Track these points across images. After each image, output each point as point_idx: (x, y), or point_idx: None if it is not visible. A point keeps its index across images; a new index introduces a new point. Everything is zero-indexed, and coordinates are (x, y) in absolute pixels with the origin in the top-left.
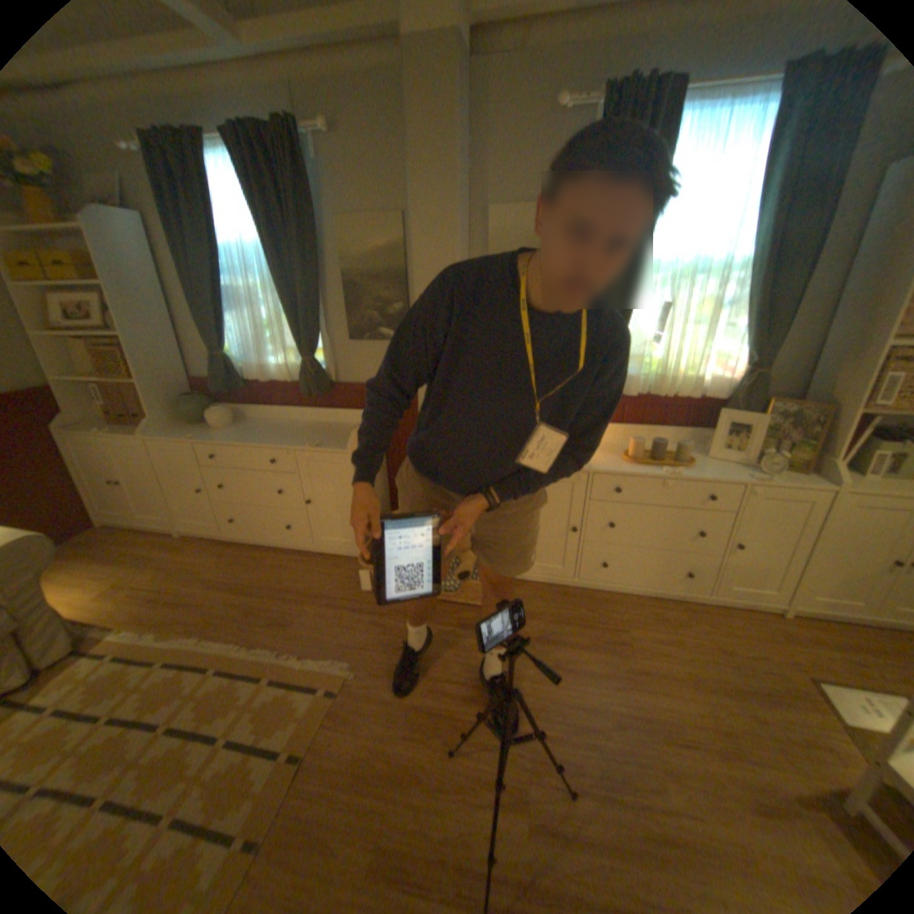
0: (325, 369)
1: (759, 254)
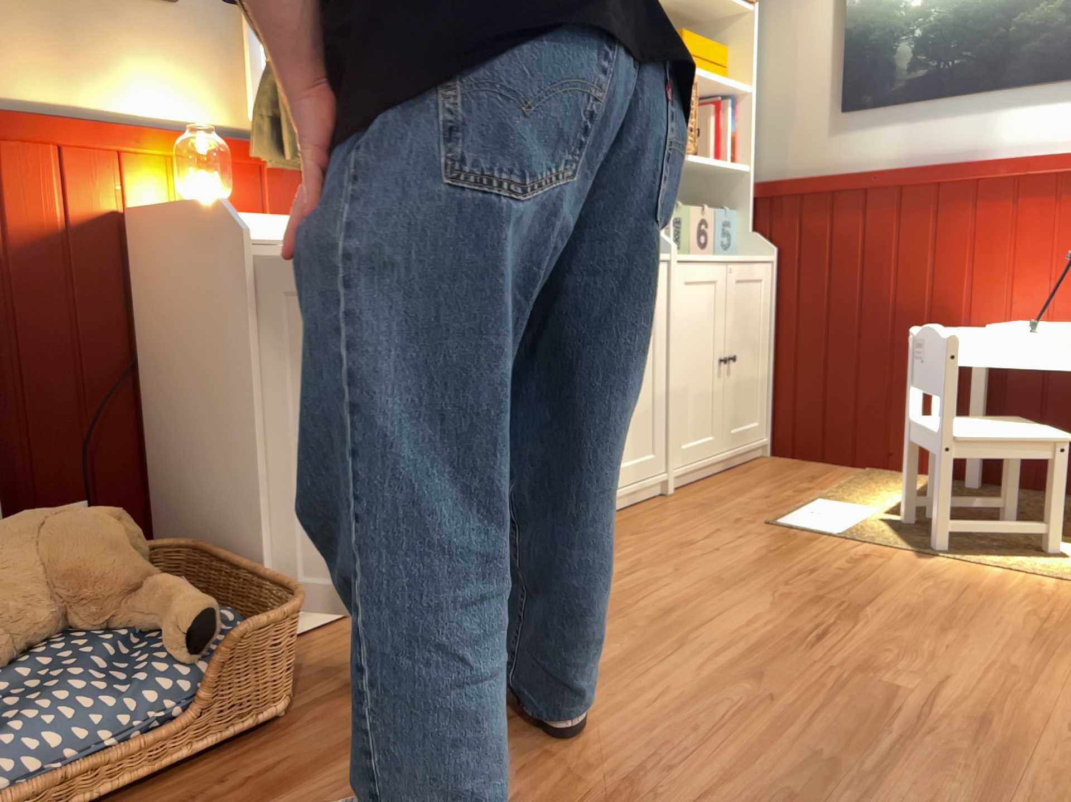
0: None
1: None
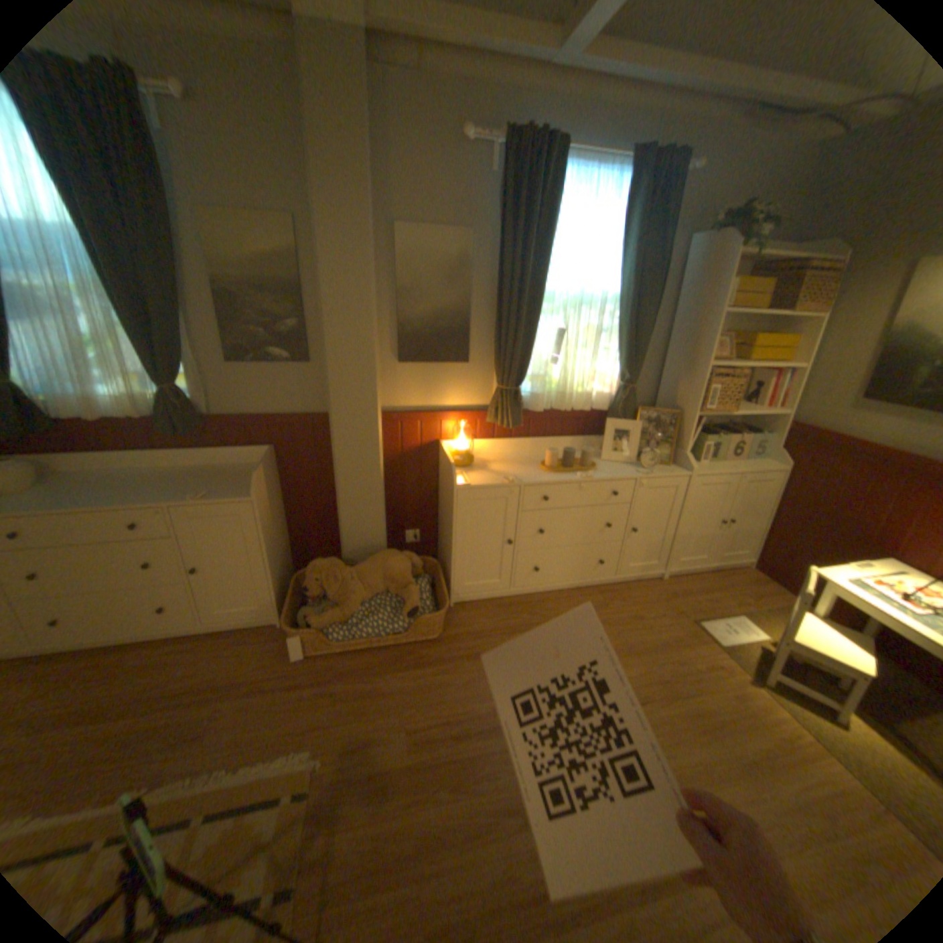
0: (190, 398)
1: (624, 293)
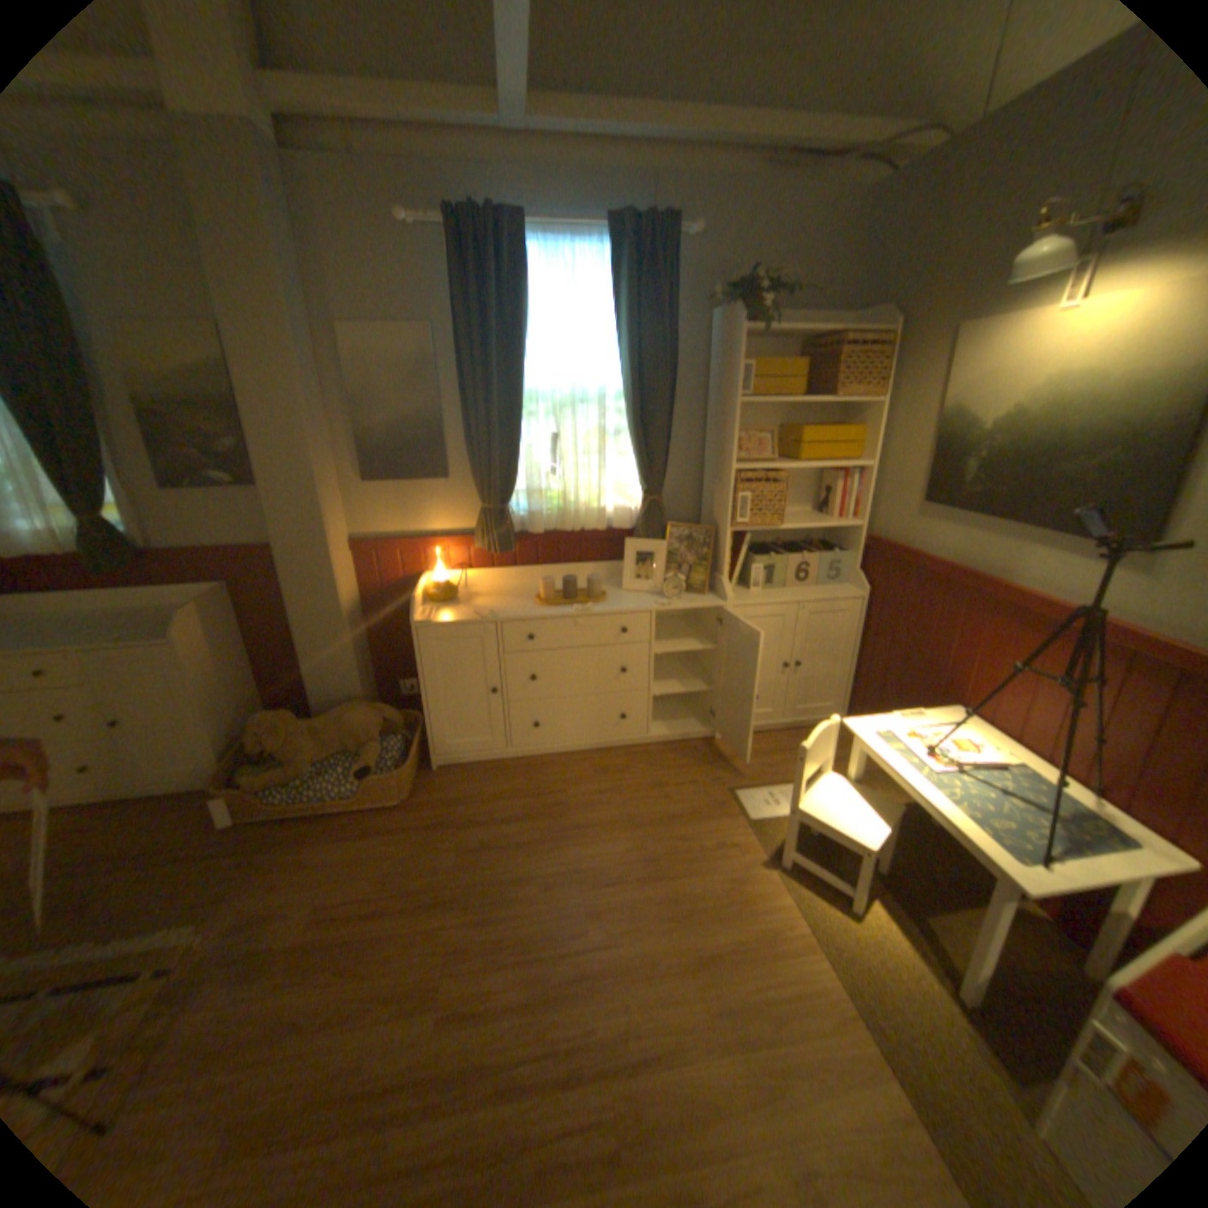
0: (124, 531)
1: (624, 386)
